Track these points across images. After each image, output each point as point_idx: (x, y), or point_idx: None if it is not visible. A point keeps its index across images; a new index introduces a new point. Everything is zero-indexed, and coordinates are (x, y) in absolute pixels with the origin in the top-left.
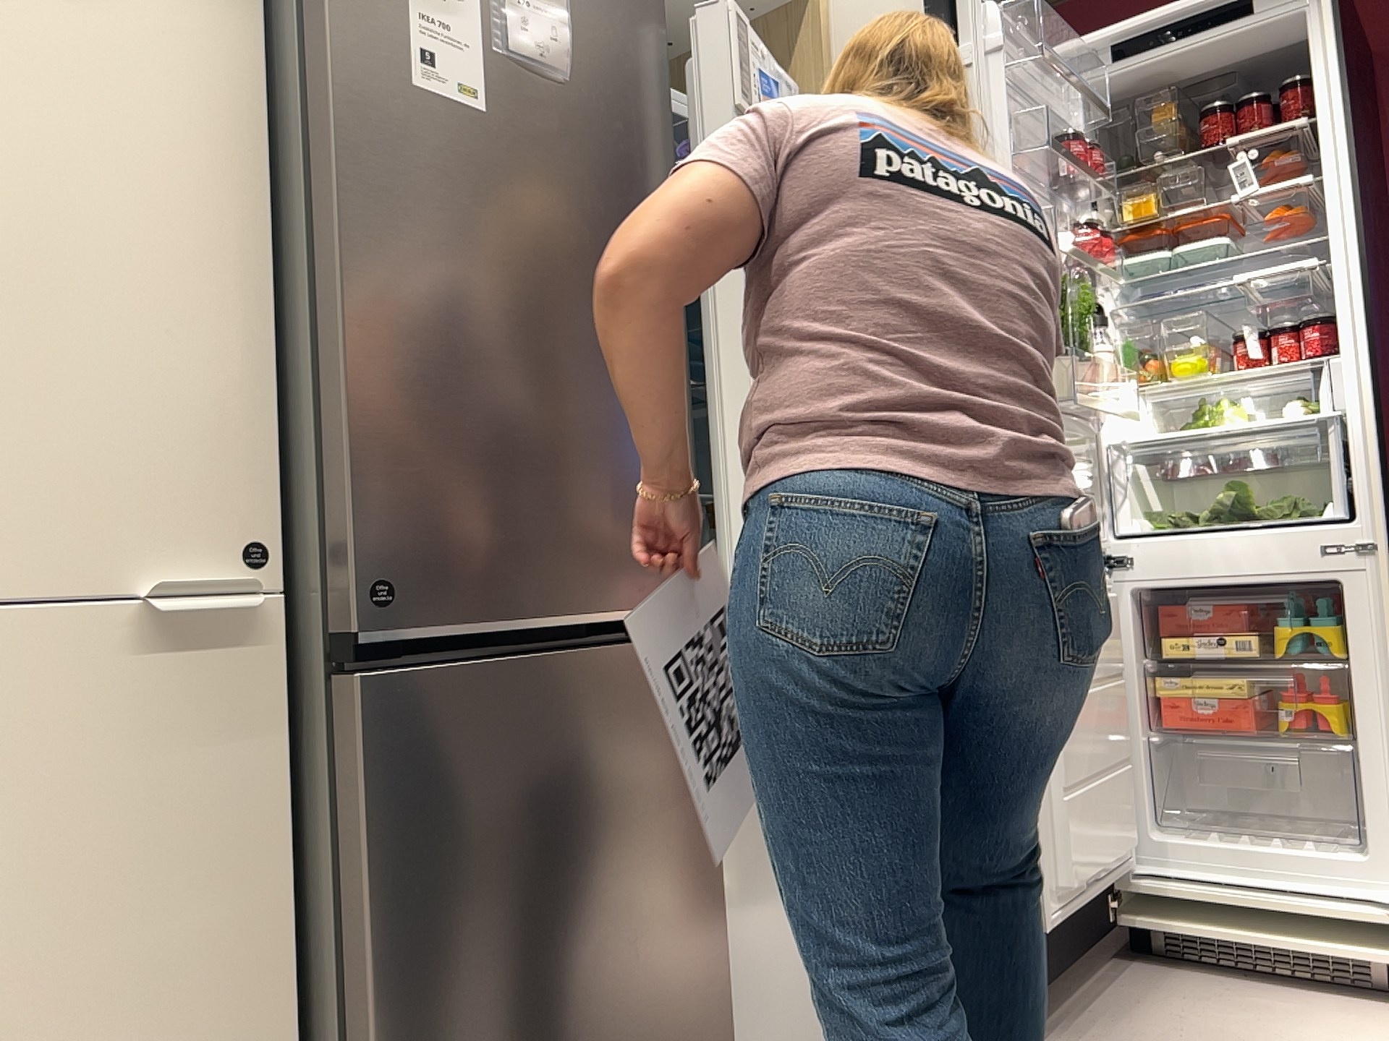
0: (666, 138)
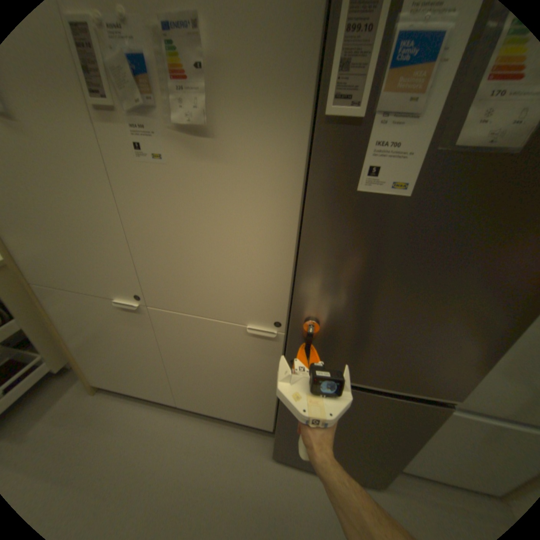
0: None
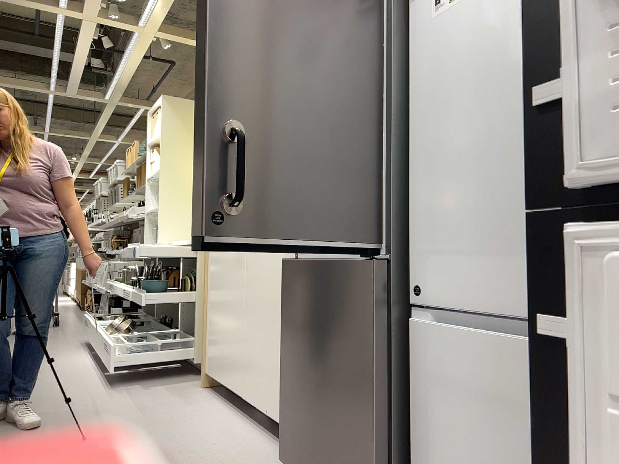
0: (371, 5)
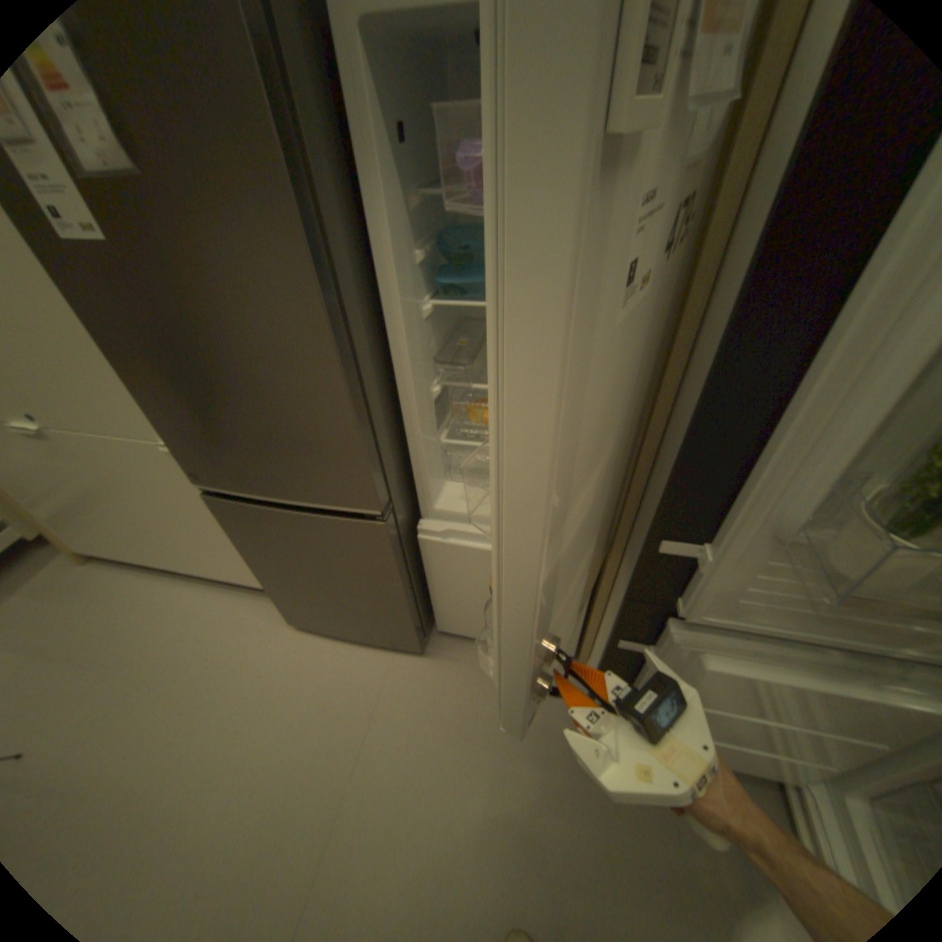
0: (273, 174)
